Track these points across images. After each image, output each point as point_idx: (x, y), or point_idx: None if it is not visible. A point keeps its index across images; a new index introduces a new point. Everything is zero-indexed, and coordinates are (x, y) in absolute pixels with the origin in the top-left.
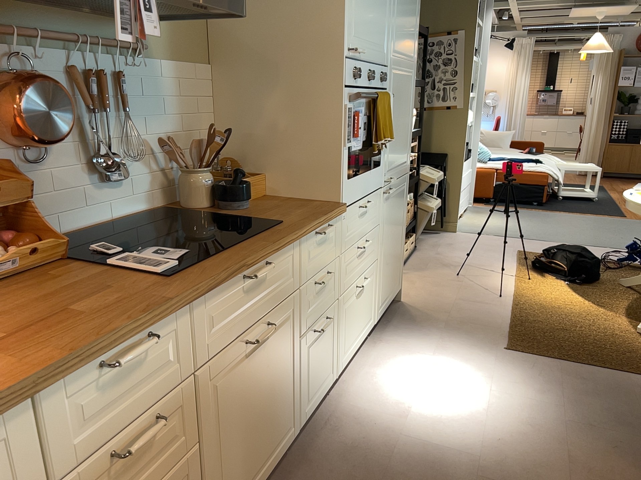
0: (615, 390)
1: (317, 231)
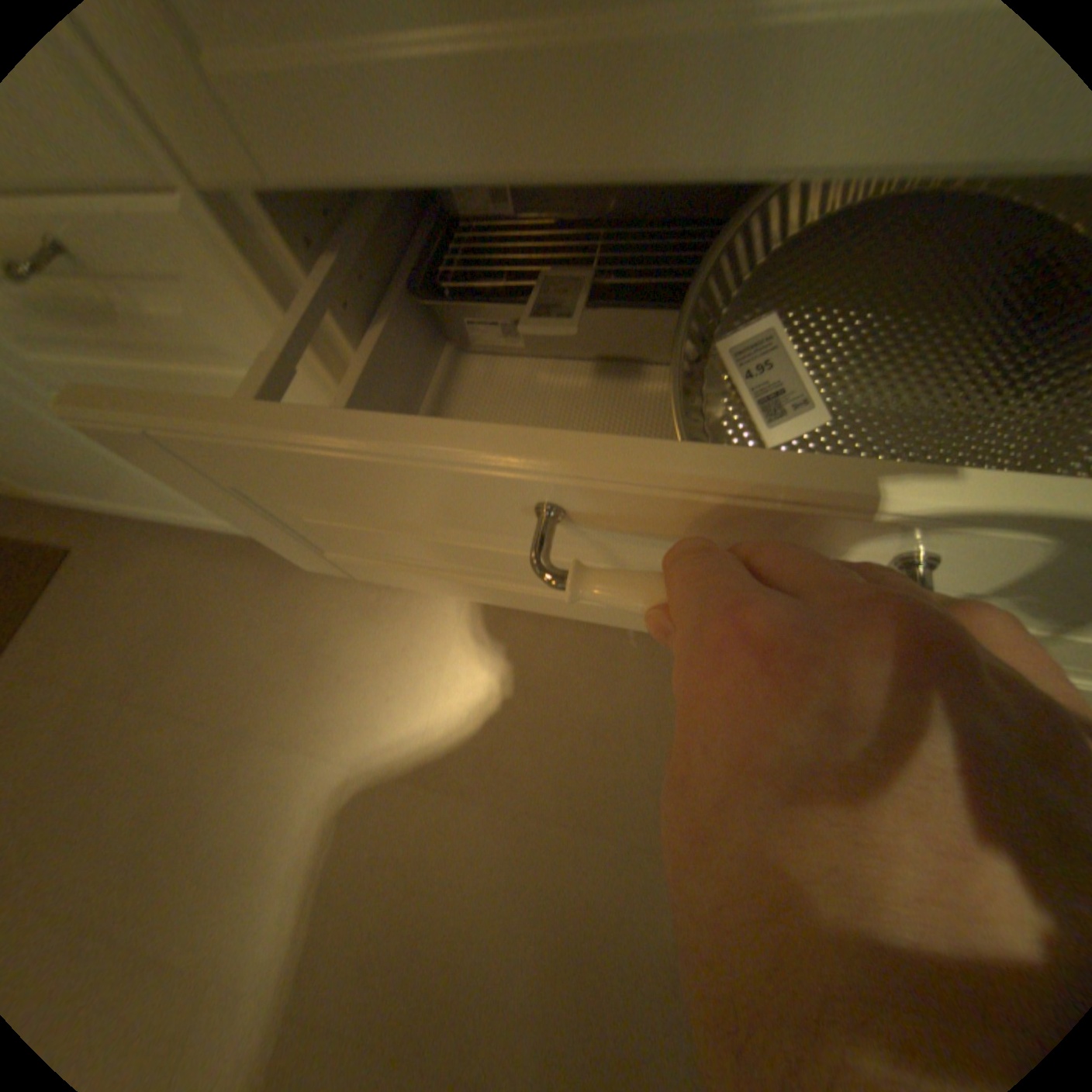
0: None
1: None
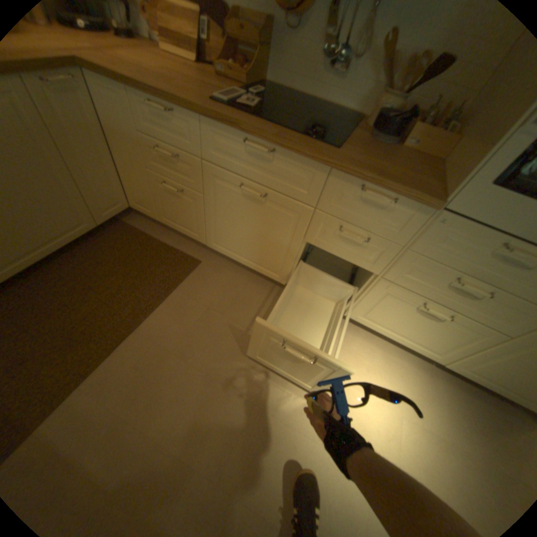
0: None
1: (368, 186)
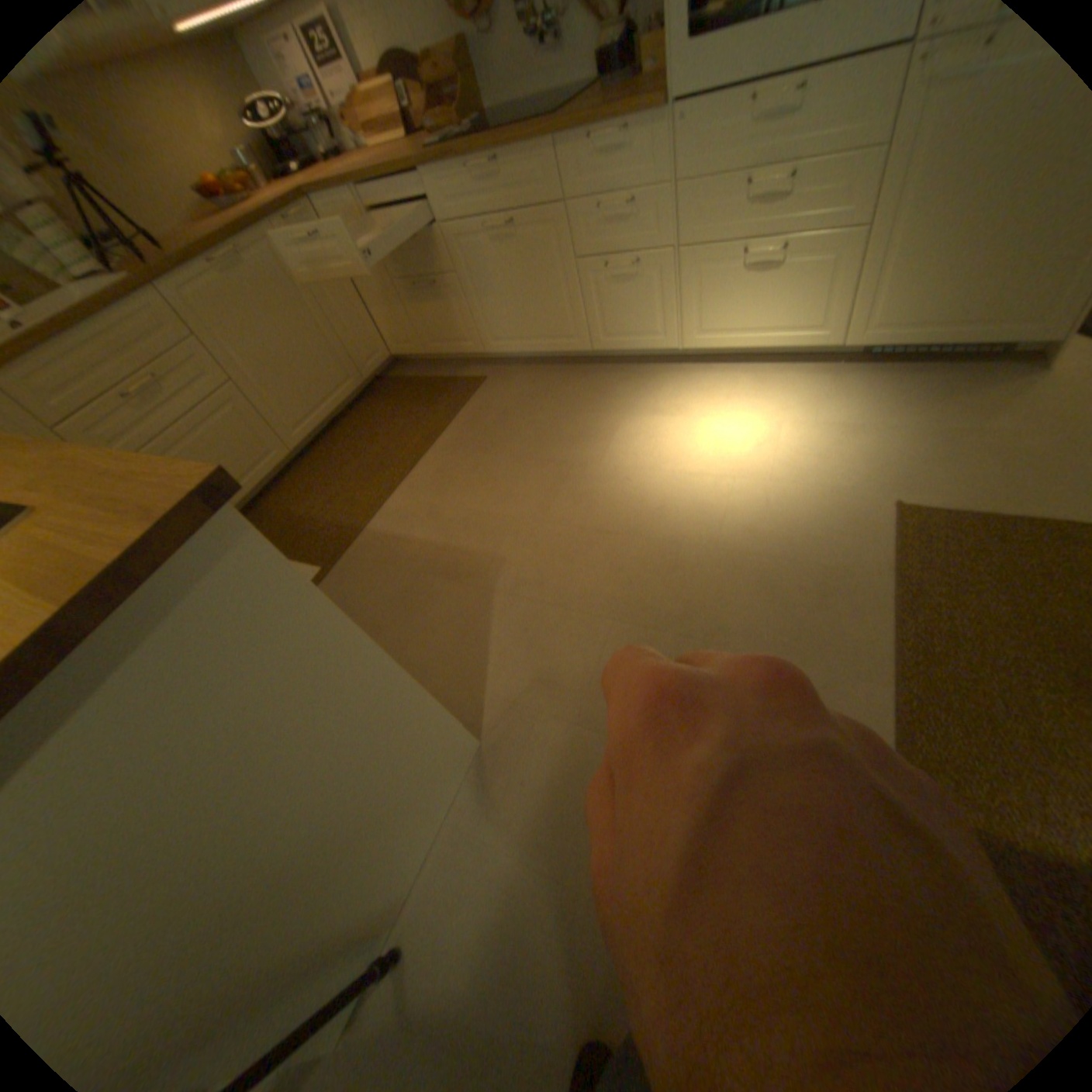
0: (804, 638)
1: (592, 130)
